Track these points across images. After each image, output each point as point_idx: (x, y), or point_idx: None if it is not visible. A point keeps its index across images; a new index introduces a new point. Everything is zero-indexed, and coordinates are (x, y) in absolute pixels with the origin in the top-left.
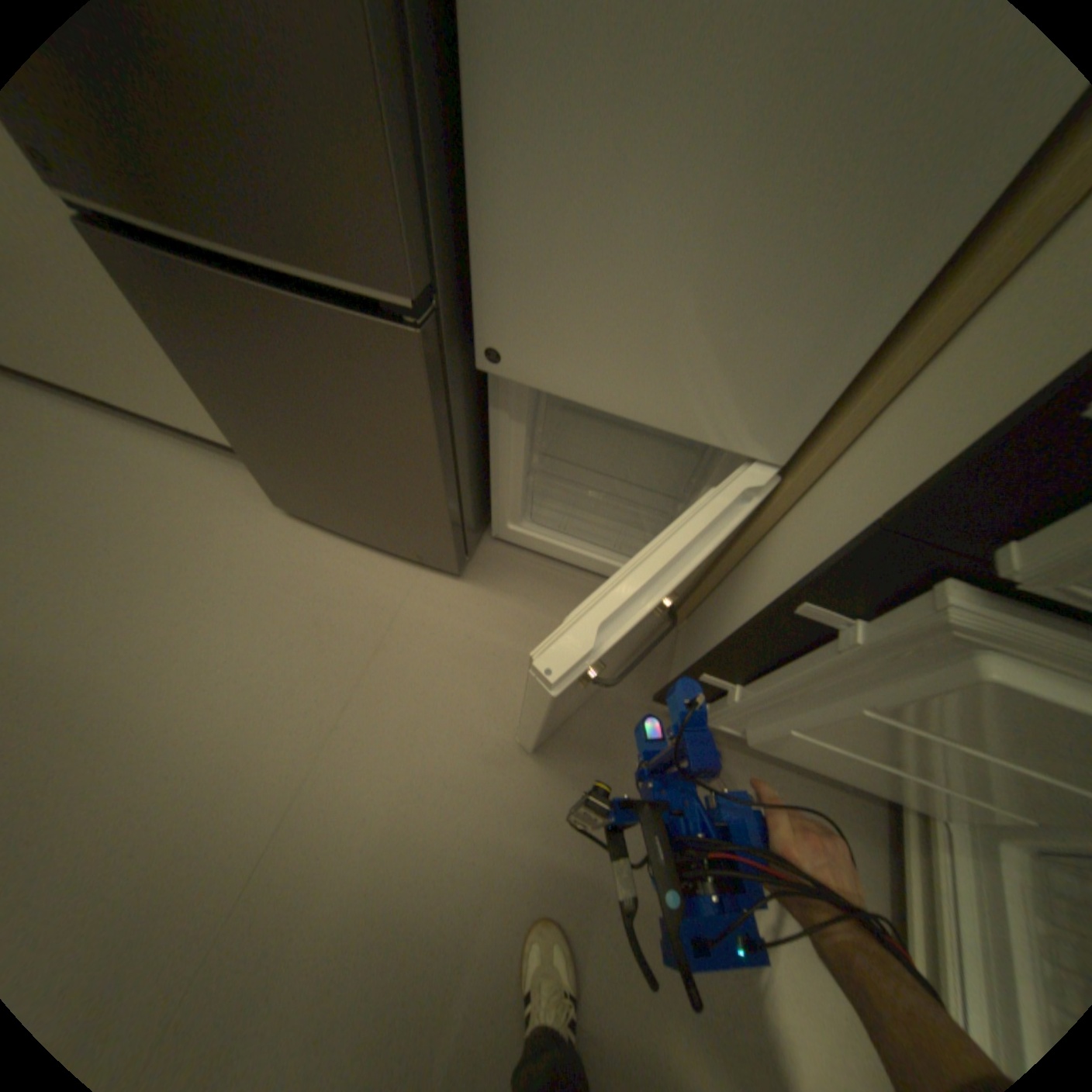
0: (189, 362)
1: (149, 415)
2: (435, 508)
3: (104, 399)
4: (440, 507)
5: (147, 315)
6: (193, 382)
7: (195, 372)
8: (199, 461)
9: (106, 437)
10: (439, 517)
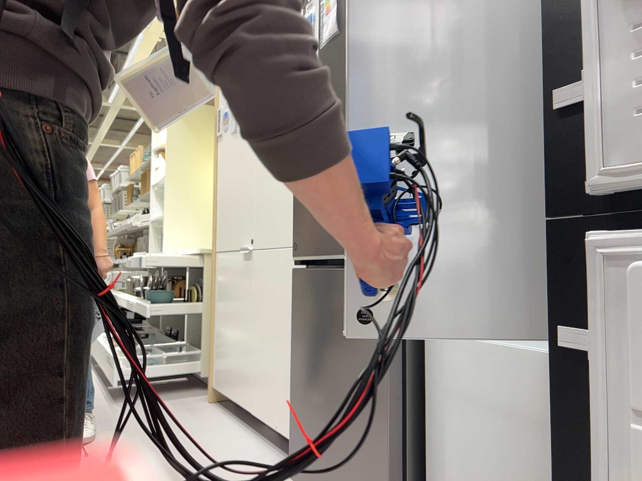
0: (298, 337)
1: (265, 420)
2: (385, 445)
3: (251, 410)
4: (388, 441)
5: (295, 311)
6: (294, 352)
7: (297, 343)
8: (270, 456)
9: (237, 435)
10: (387, 460)
